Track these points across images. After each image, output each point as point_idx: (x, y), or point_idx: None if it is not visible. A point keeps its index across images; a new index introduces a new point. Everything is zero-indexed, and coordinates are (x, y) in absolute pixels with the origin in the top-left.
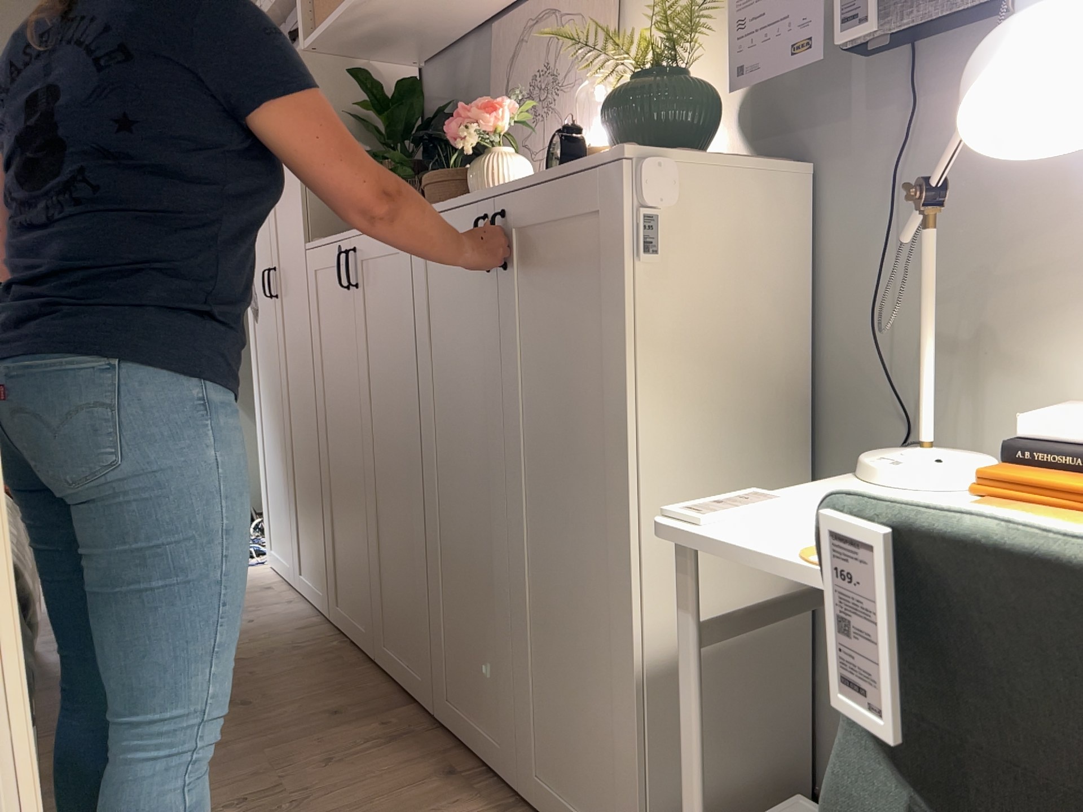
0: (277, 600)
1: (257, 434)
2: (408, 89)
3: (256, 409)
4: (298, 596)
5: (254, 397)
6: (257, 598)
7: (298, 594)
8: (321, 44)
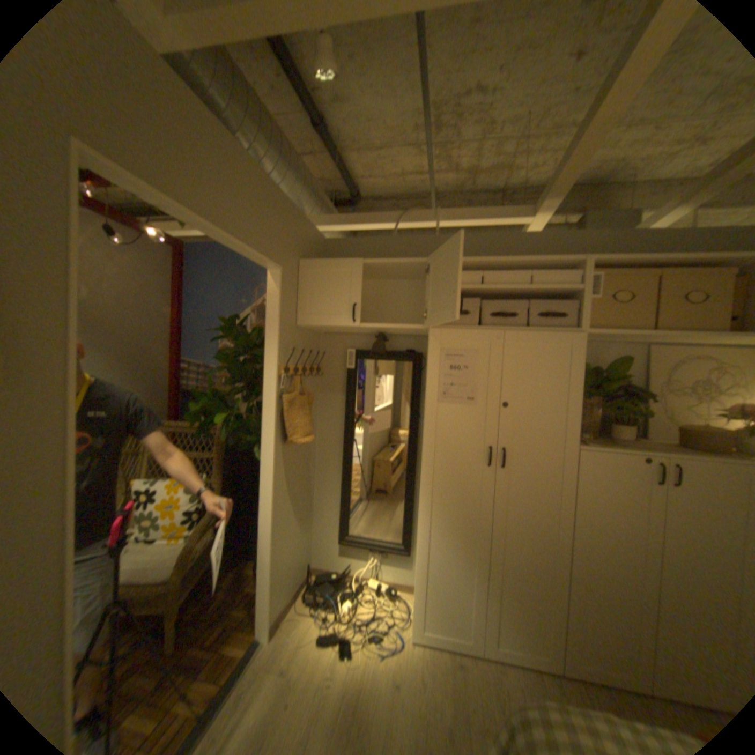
0: (494, 677)
1: (421, 553)
2: (618, 366)
3: (422, 536)
4: (495, 666)
5: (422, 527)
6: (479, 683)
7: (489, 663)
8: (596, 335)
